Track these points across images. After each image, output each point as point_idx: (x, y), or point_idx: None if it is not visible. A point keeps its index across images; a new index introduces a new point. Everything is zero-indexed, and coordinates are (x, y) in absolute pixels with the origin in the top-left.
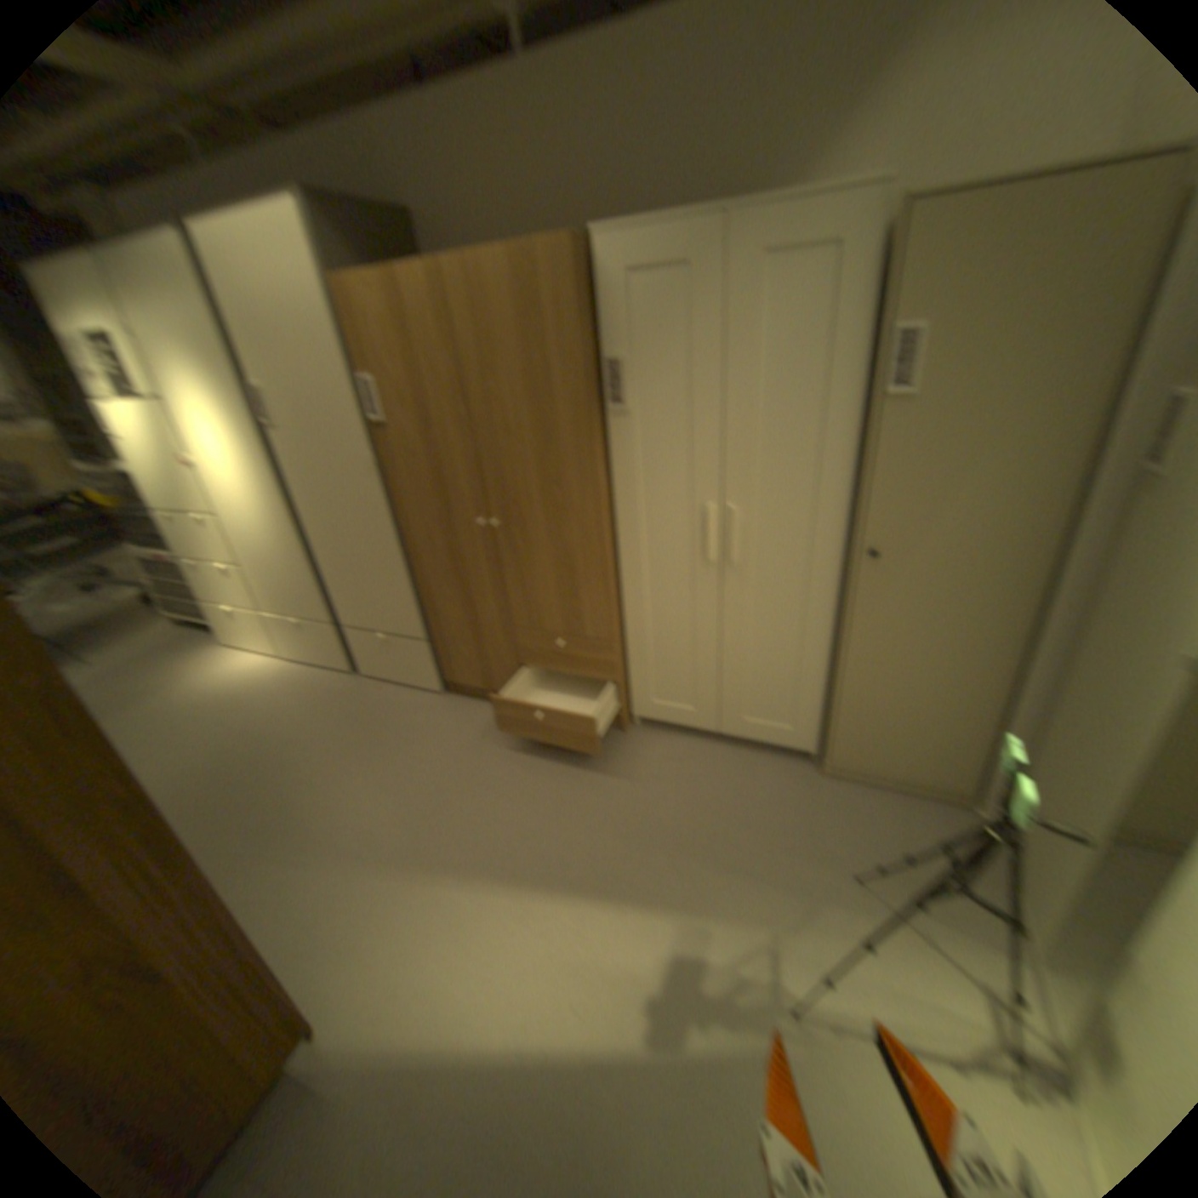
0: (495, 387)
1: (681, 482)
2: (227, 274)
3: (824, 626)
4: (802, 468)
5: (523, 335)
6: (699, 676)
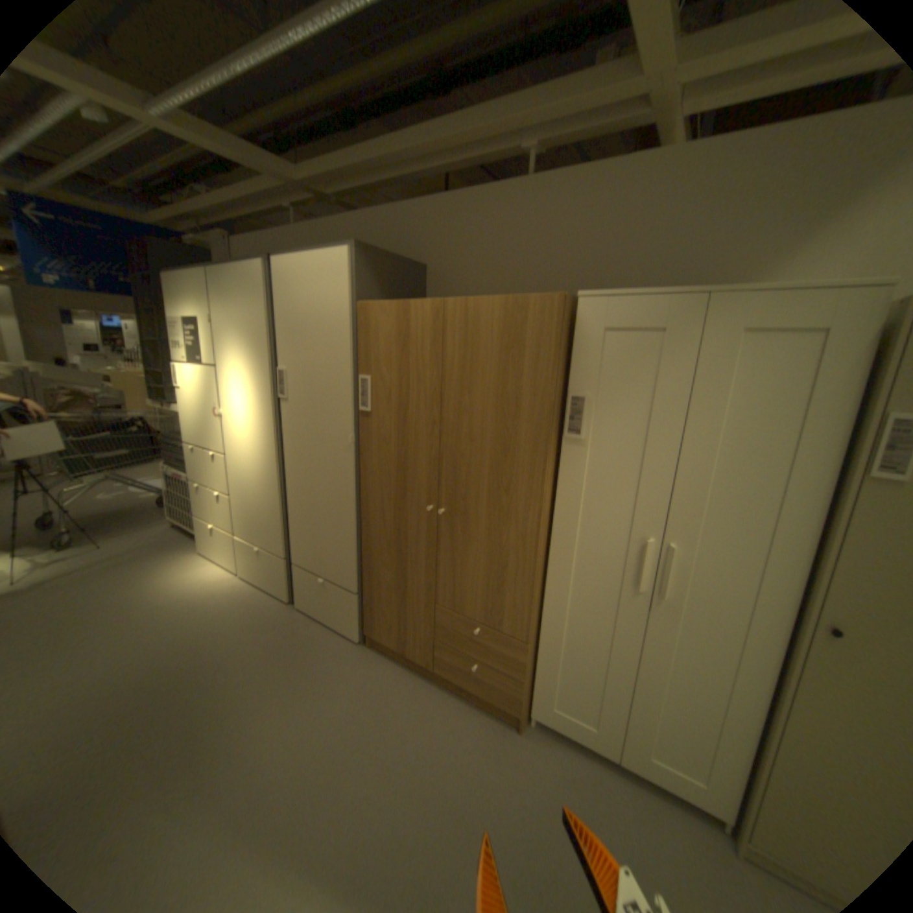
0: (465, 398)
1: (622, 510)
2: (282, 286)
3: (759, 687)
4: (755, 523)
5: (500, 362)
6: (607, 697)
